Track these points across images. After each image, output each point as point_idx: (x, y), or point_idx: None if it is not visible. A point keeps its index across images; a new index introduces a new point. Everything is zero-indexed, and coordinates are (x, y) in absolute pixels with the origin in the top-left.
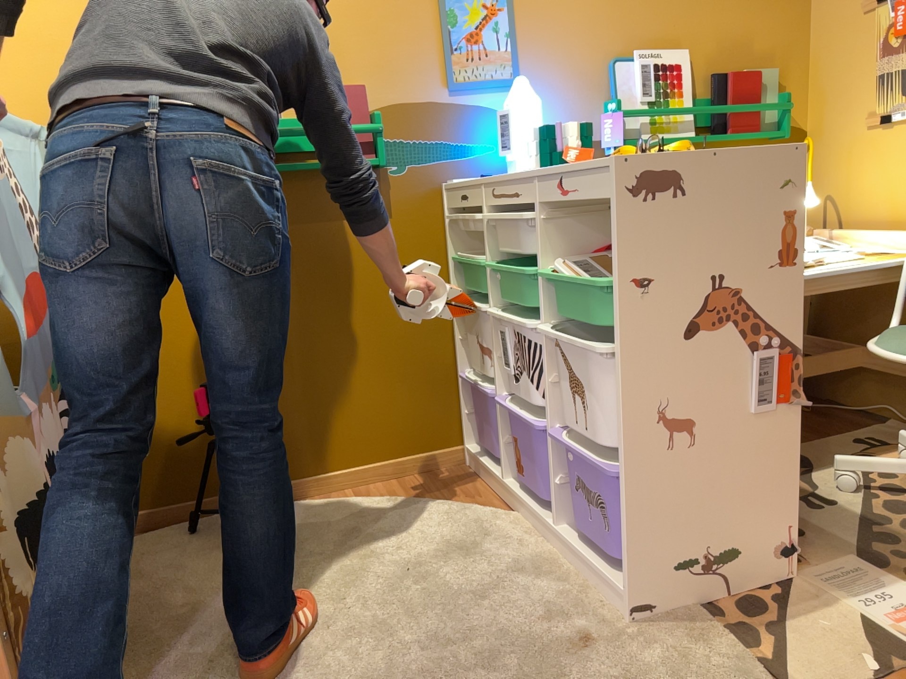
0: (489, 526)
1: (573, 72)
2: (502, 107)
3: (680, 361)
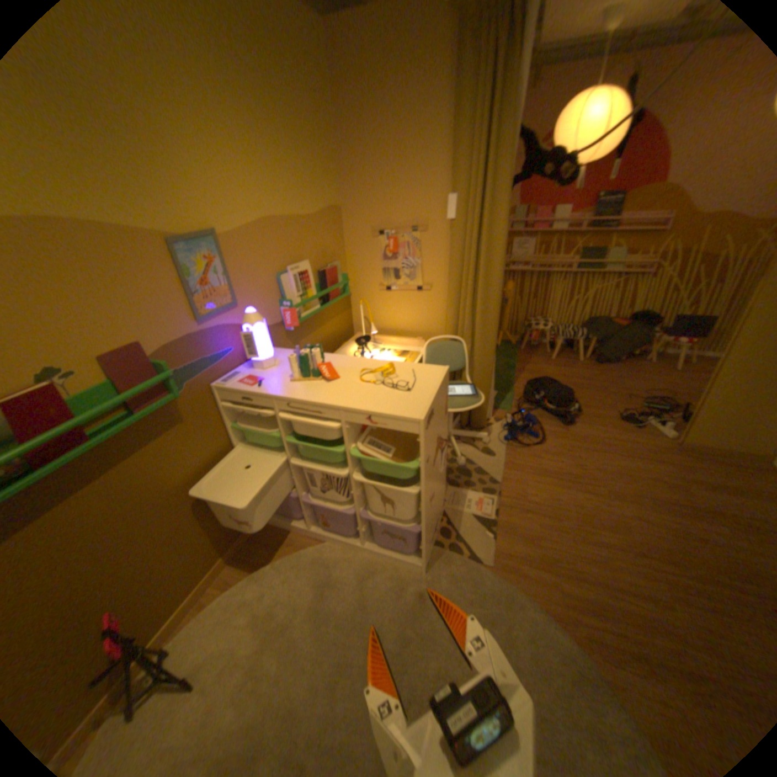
0: (321, 559)
1: (262, 286)
2: (231, 321)
3: (433, 475)
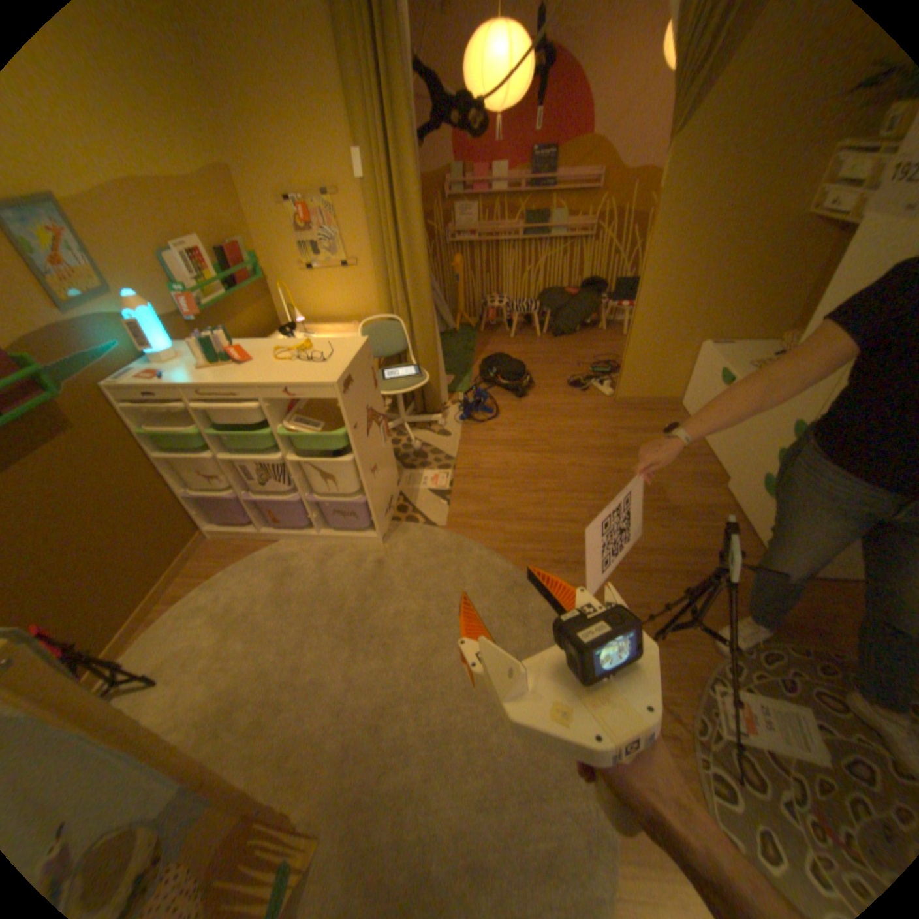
0: (277, 556)
1: (138, 267)
2: (106, 310)
3: (368, 446)
